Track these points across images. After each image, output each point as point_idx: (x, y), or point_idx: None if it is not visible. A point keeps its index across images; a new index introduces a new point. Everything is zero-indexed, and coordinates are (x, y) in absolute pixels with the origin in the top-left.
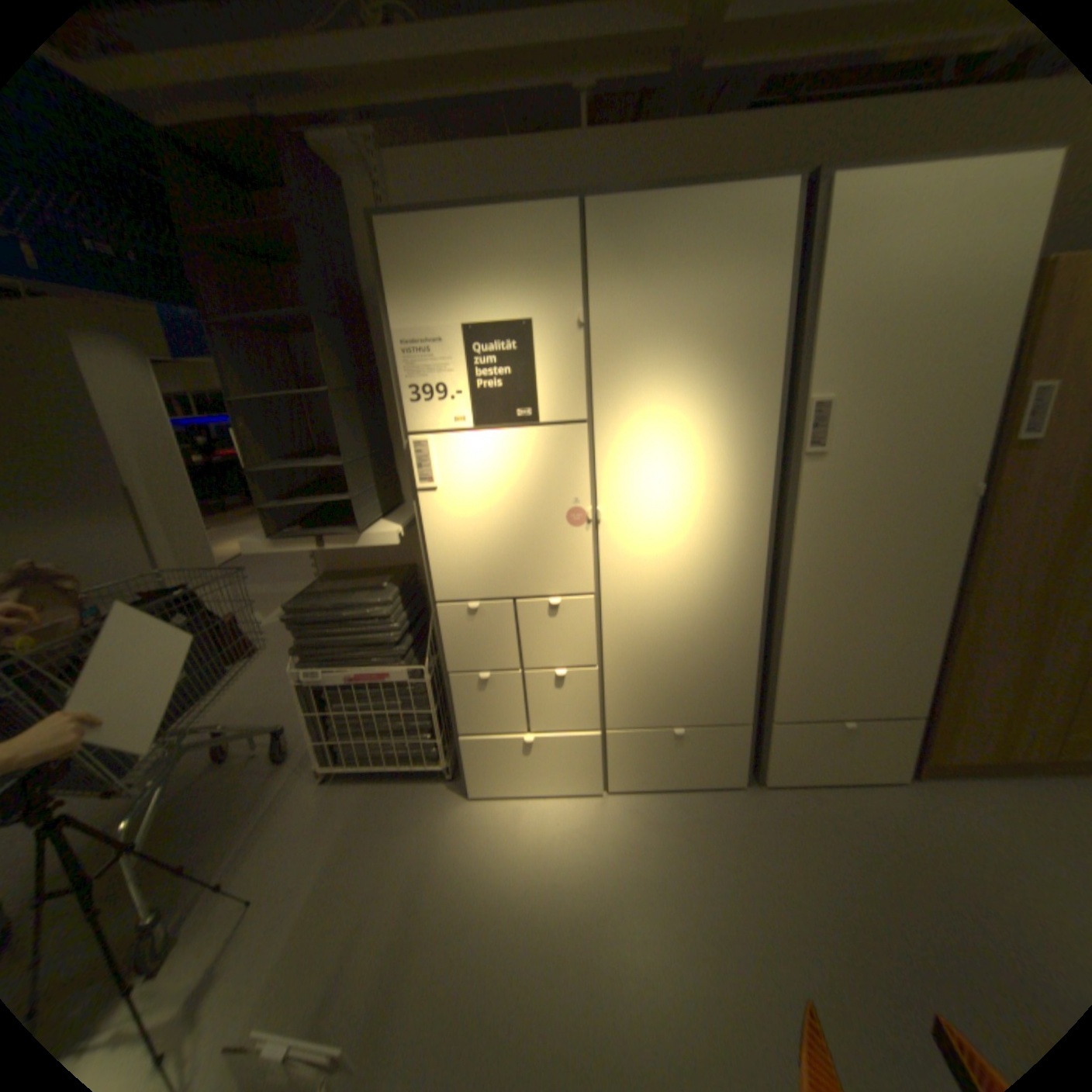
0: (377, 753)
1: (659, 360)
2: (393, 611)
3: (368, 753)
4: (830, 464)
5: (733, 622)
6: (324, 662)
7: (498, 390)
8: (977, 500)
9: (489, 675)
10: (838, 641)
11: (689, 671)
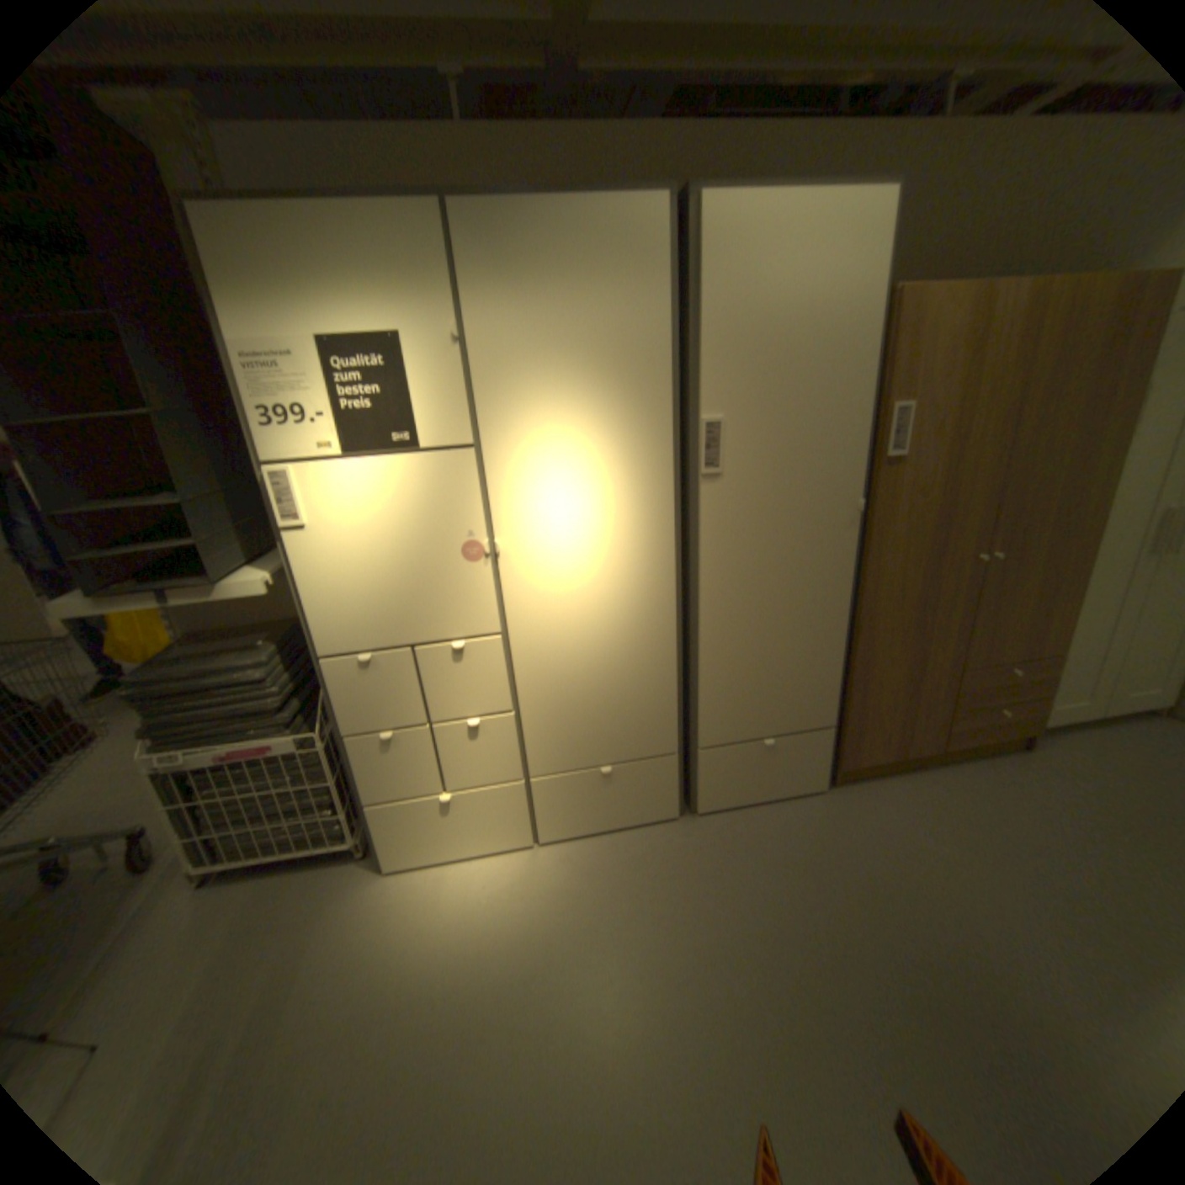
0: (267, 840)
1: (545, 379)
2: (269, 673)
3: (256, 841)
4: (726, 485)
5: (648, 651)
6: (186, 741)
7: (367, 411)
8: (859, 516)
9: (392, 734)
10: (750, 661)
11: (610, 706)
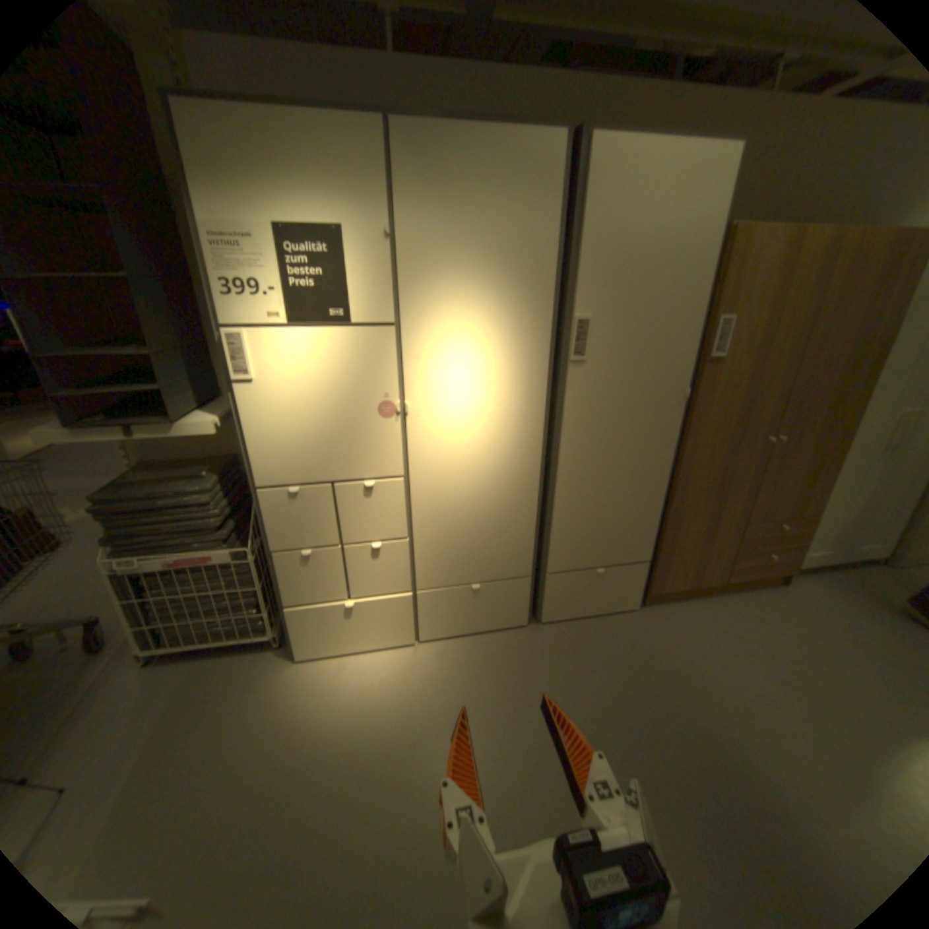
0: (203, 630)
1: (456, 274)
2: (213, 497)
3: (194, 631)
4: (588, 370)
5: (516, 496)
6: (141, 549)
7: (311, 289)
8: (685, 401)
9: (311, 551)
10: (592, 508)
11: (483, 537)
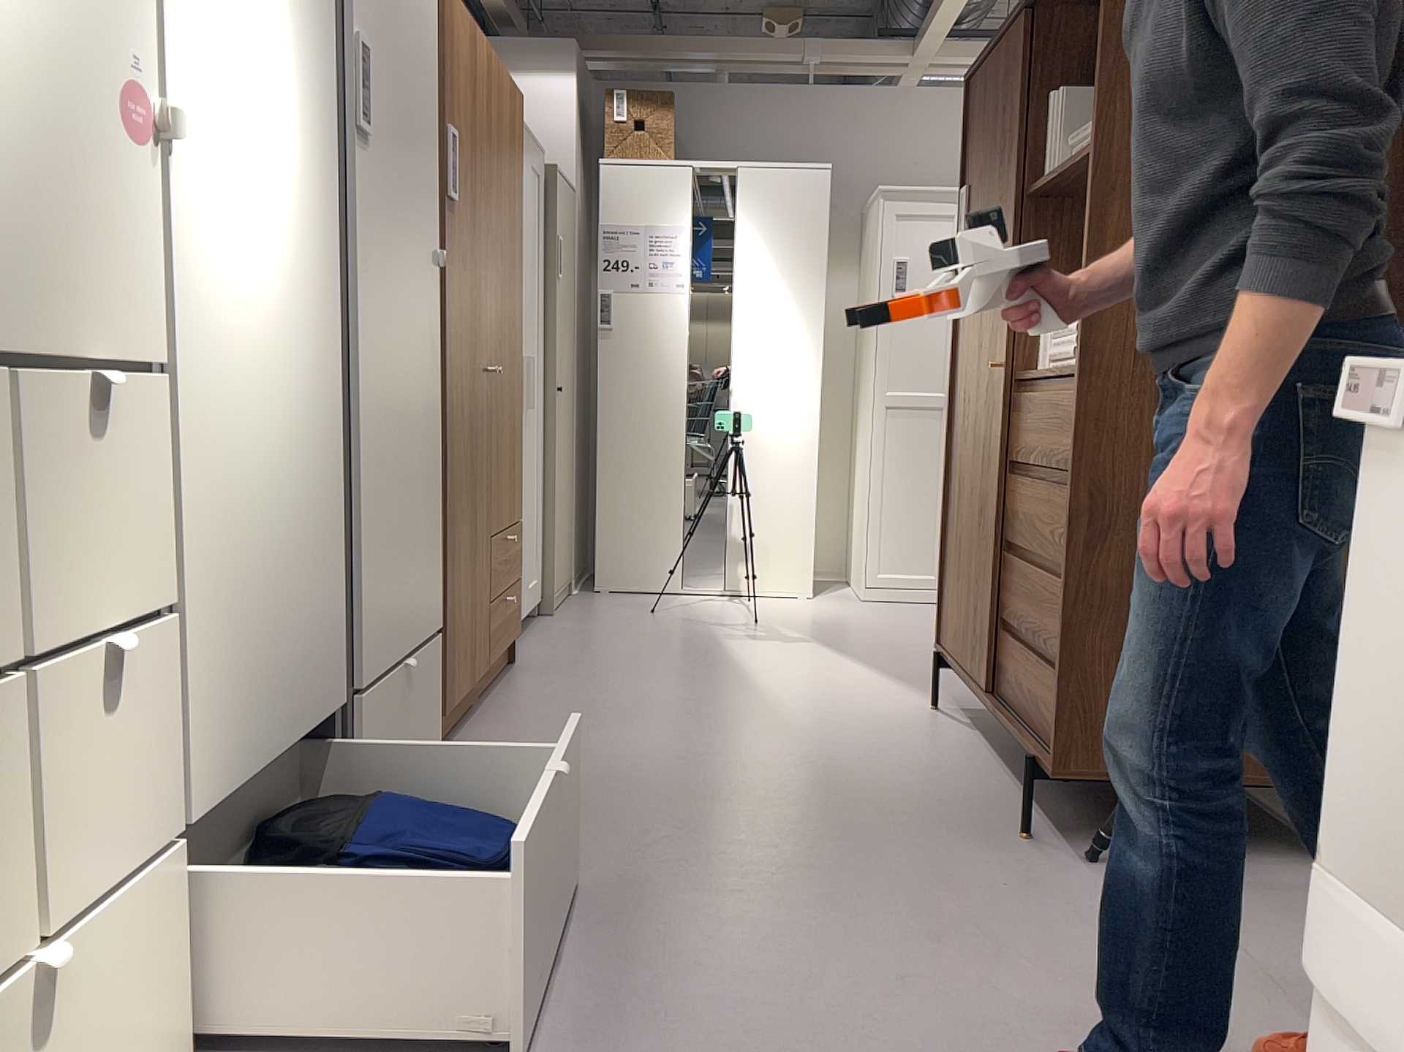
0: None
1: None
2: None
3: None
4: (368, 160)
5: (316, 458)
6: None
7: None
8: (437, 272)
9: None
10: (389, 497)
11: (281, 591)
